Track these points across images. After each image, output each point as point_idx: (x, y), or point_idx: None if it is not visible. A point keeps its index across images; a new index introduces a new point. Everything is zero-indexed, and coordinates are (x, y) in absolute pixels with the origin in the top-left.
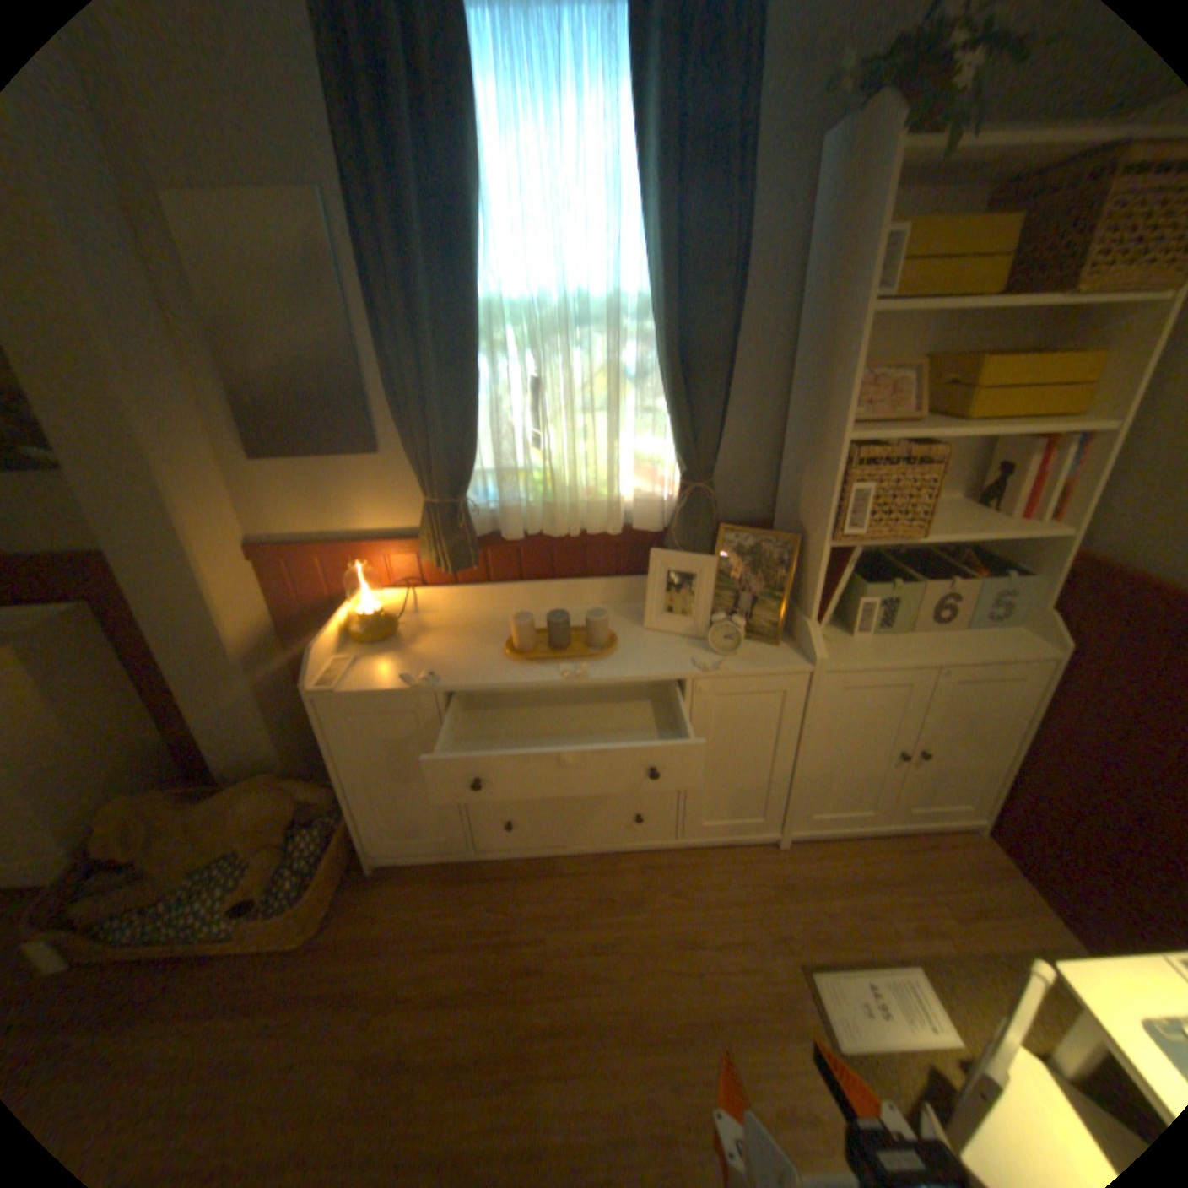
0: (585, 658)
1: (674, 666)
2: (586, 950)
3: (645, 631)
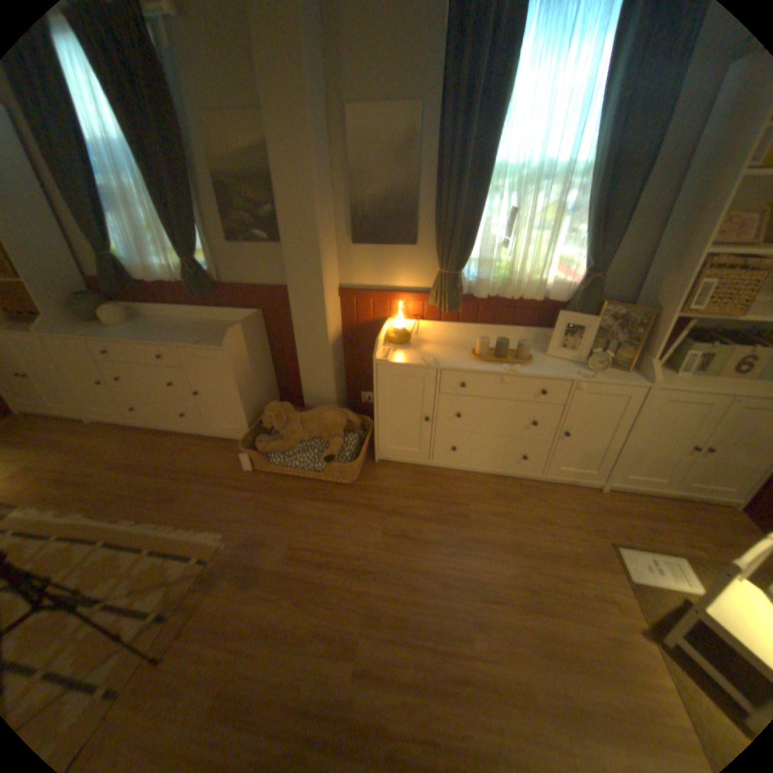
0: (515, 364)
1: (566, 374)
2: (491, 513)
3: (547, 356)
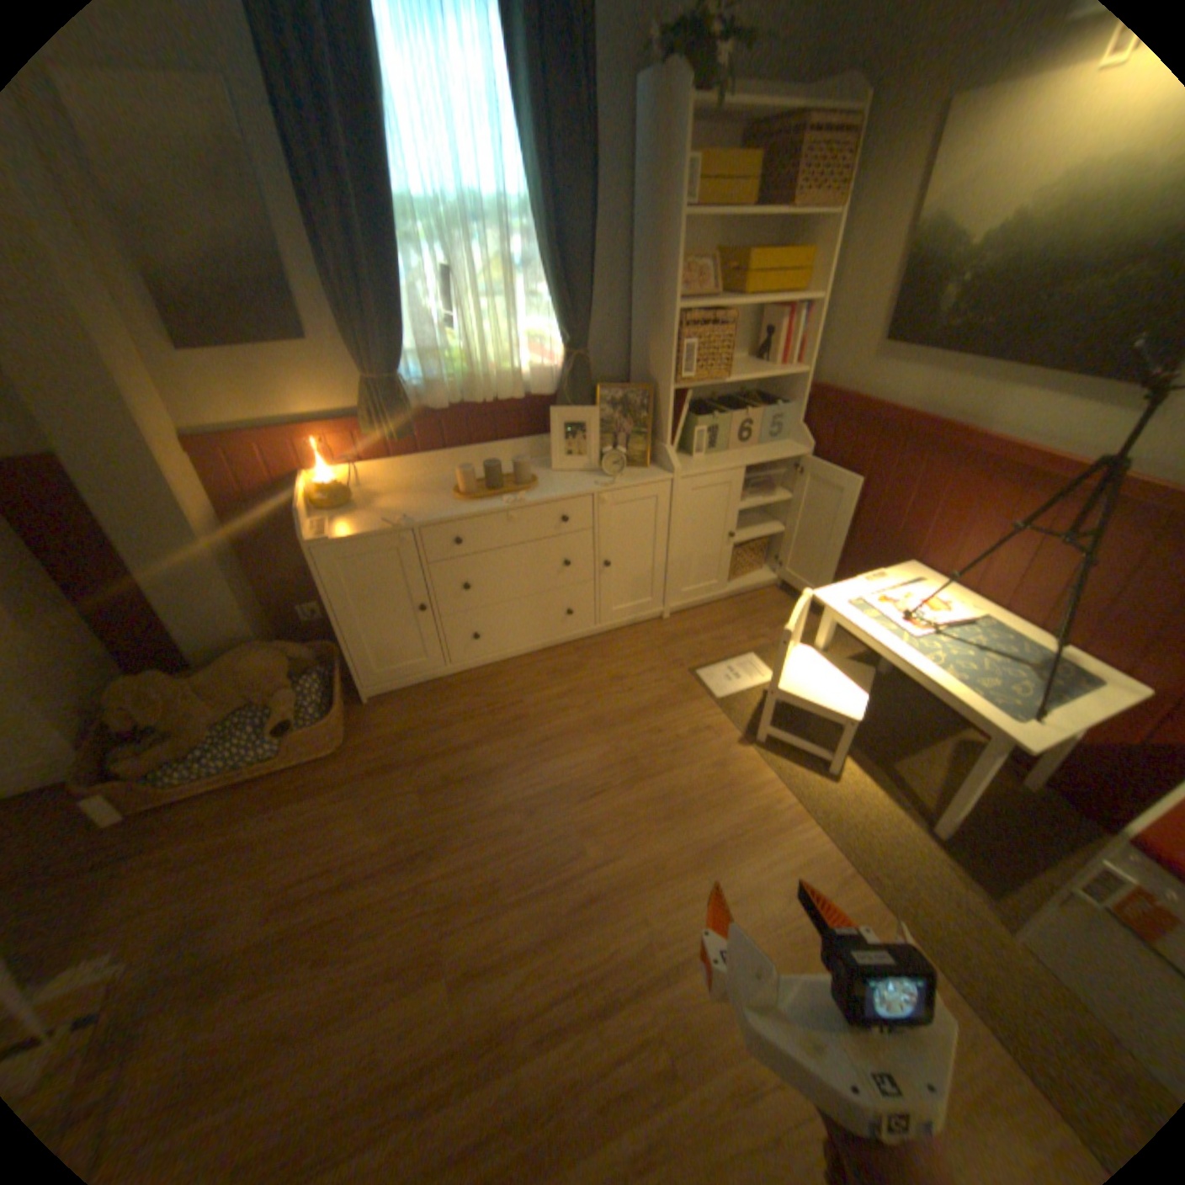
0: (517, 492)
1: (582, 488)
2: (552, 698)
3: (552, 473)
